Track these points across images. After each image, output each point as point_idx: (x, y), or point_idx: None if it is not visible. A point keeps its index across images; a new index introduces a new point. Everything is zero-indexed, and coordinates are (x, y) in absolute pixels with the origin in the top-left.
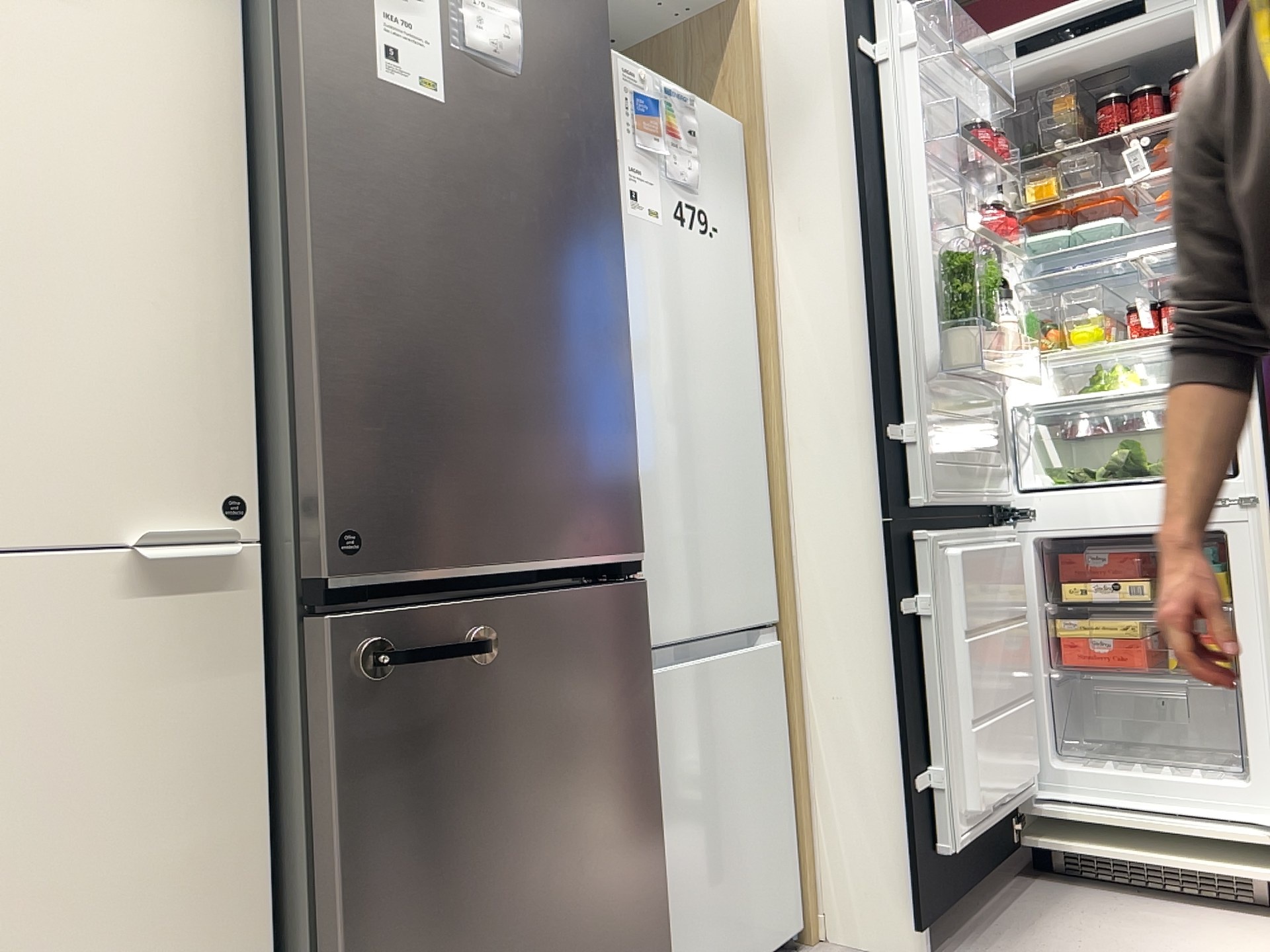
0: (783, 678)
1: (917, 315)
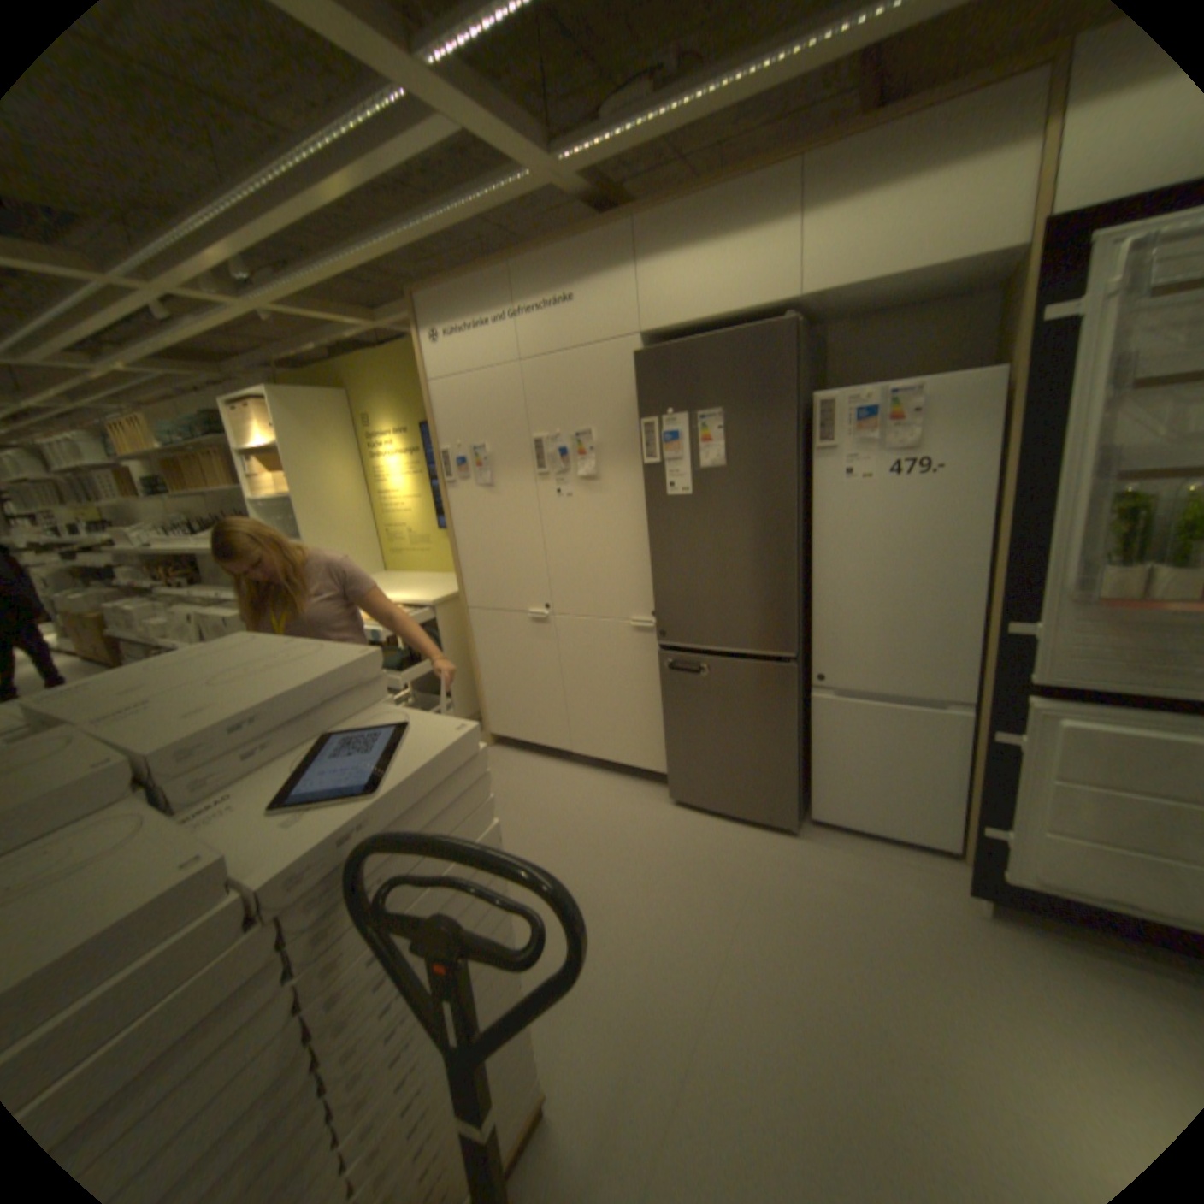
0: (979, 735)
1: (1063, 548)
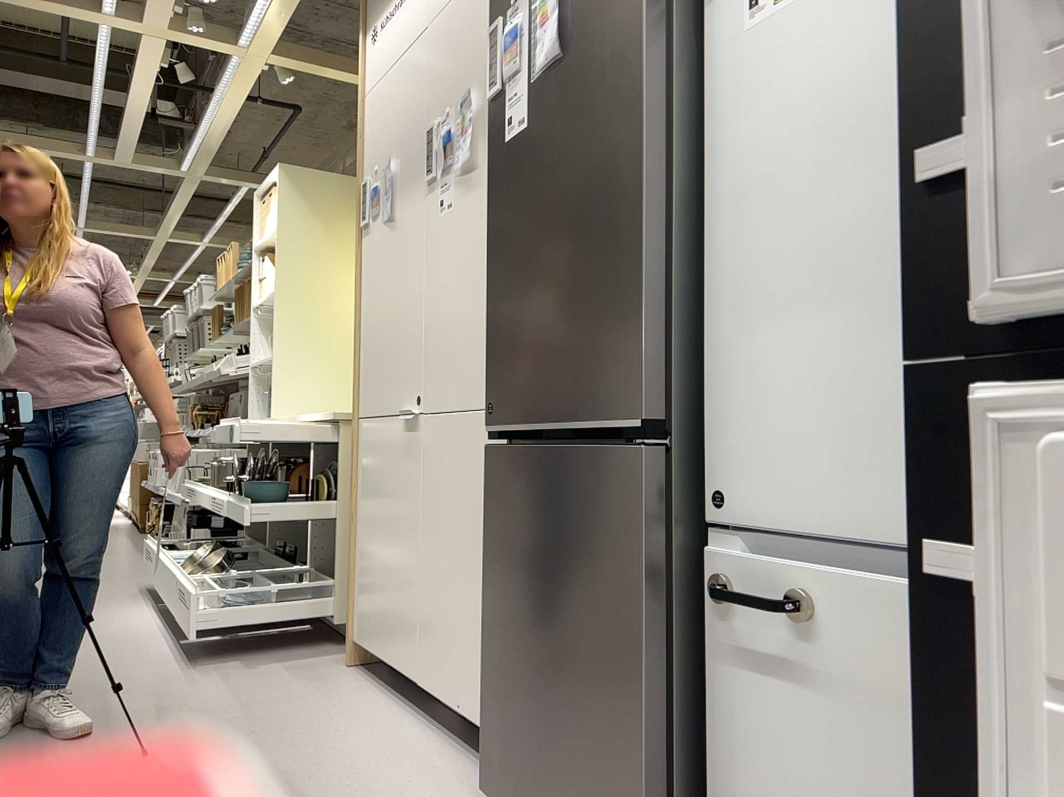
0: None
1: None
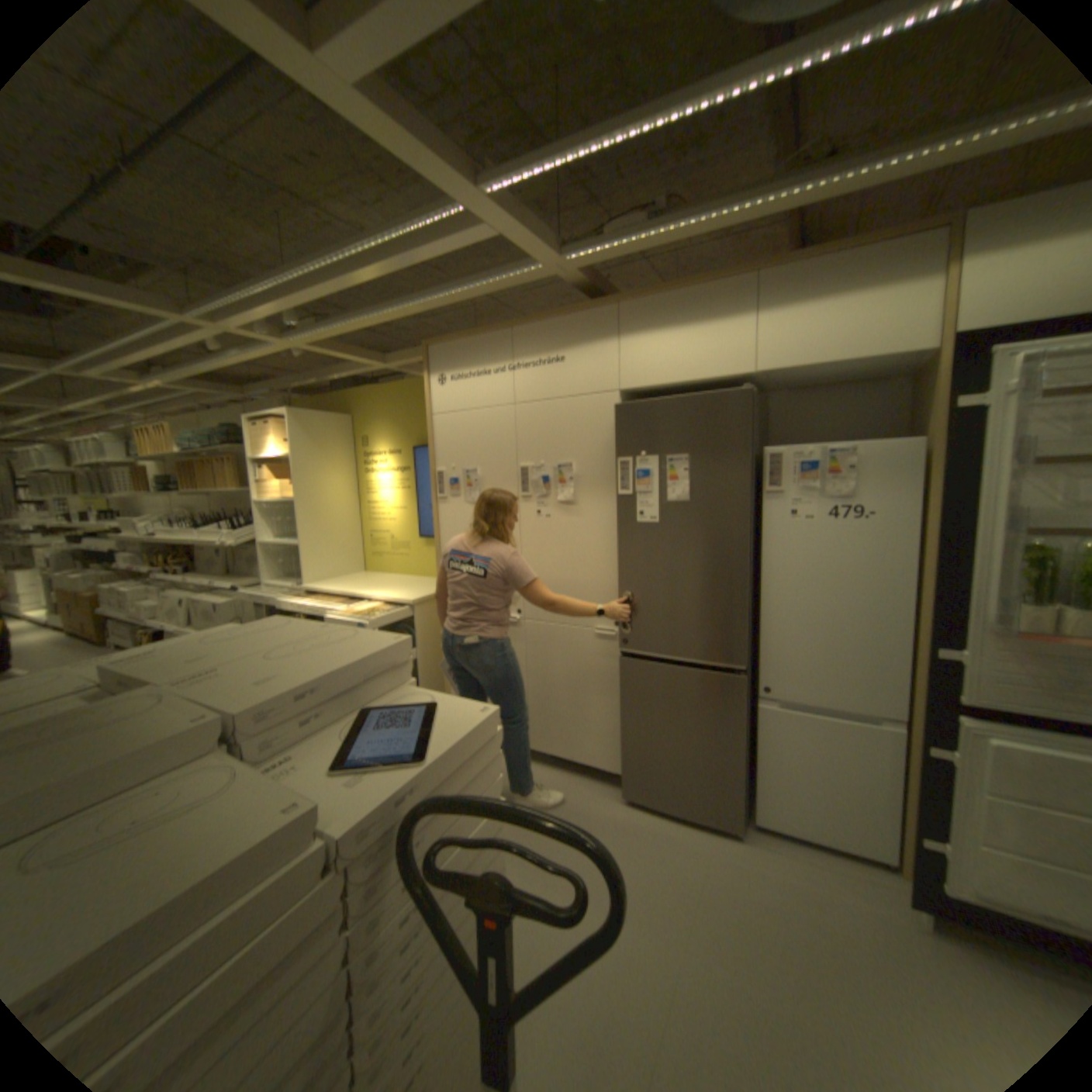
0: (912, 752)
1: (984, 588)
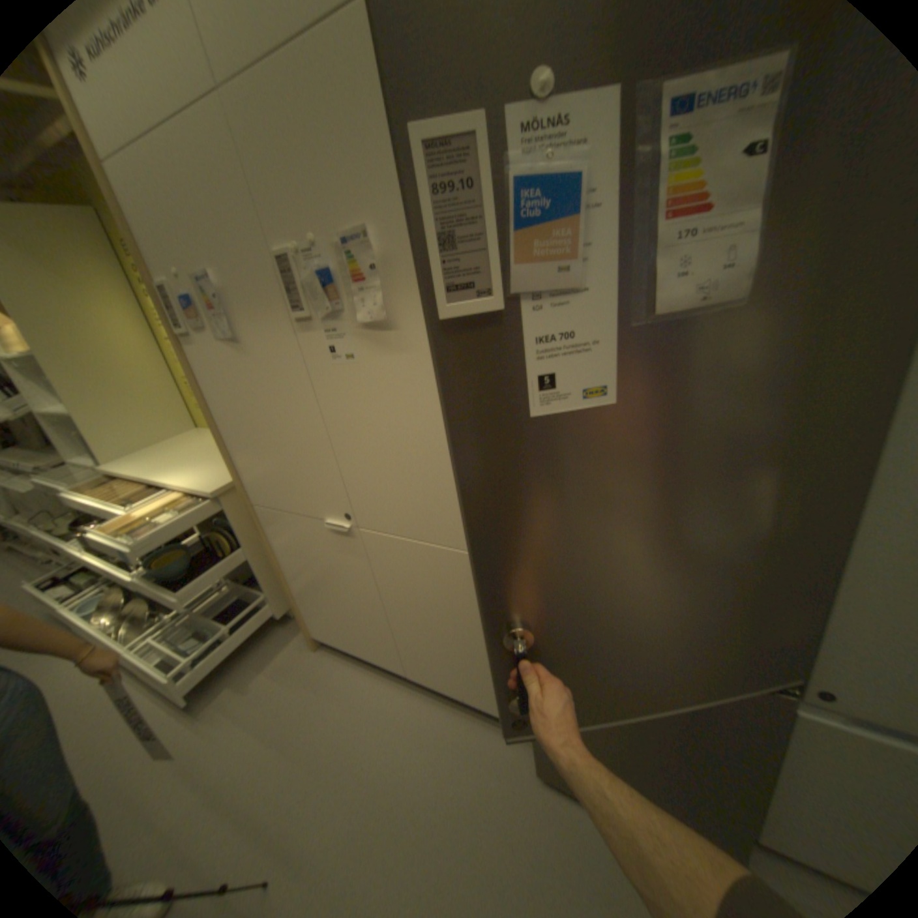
0: None
1: None
